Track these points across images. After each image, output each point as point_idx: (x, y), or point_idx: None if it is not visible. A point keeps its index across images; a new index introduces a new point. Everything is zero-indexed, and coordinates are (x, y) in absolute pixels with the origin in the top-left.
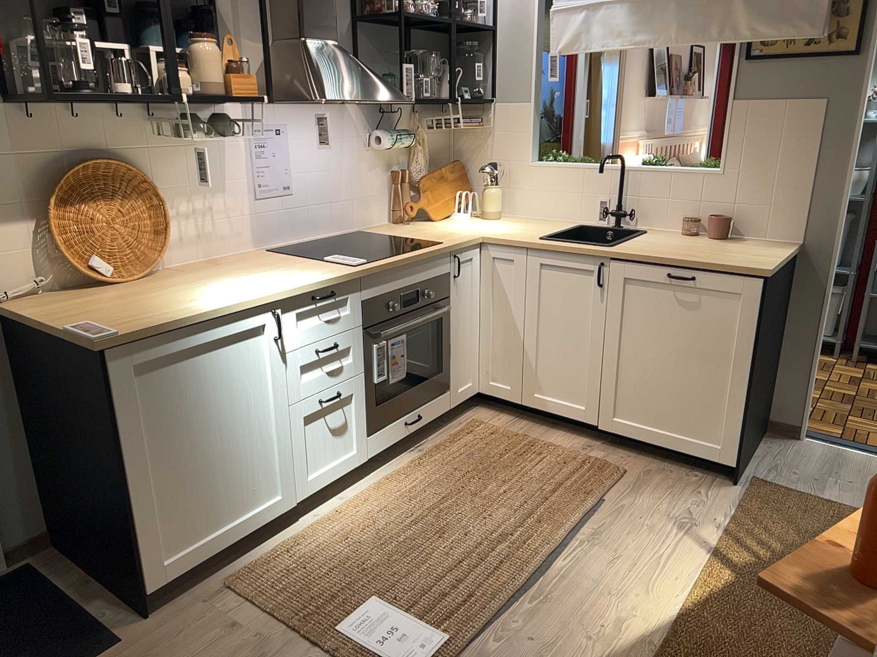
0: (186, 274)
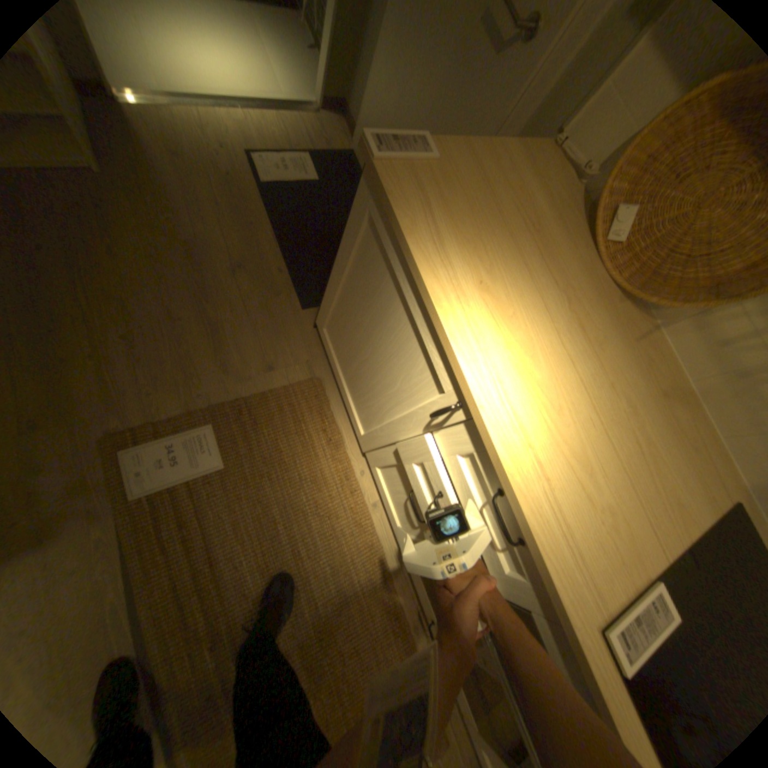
0: (632, 341)
